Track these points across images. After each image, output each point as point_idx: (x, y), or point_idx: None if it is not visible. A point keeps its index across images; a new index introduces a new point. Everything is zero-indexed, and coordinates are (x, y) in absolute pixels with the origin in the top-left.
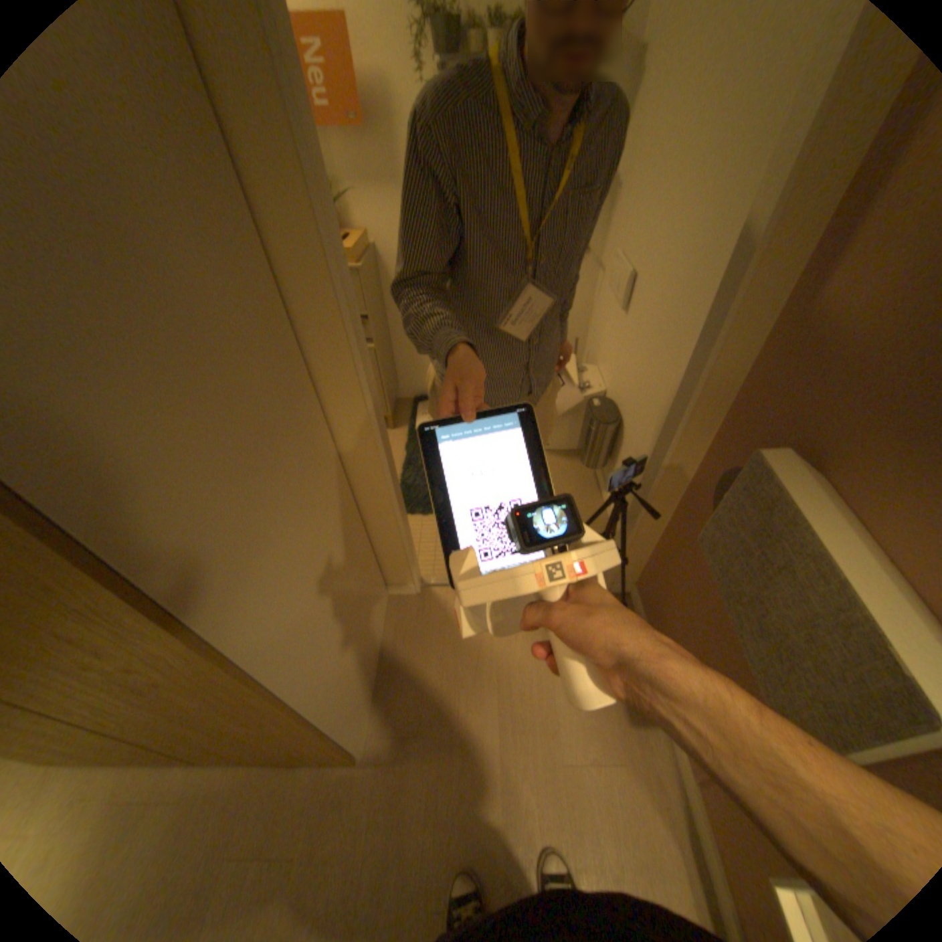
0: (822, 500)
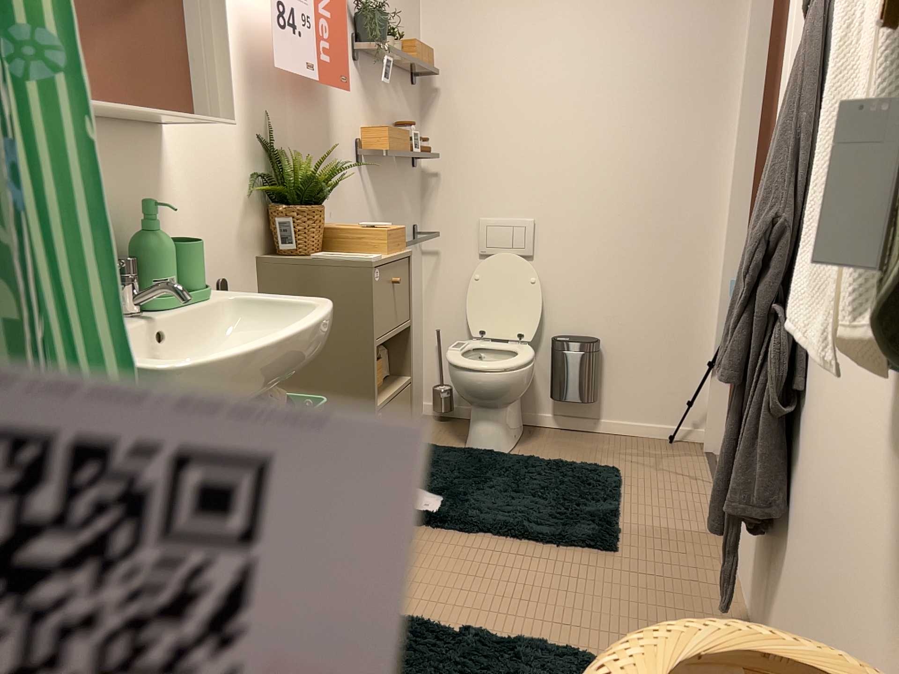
0: None
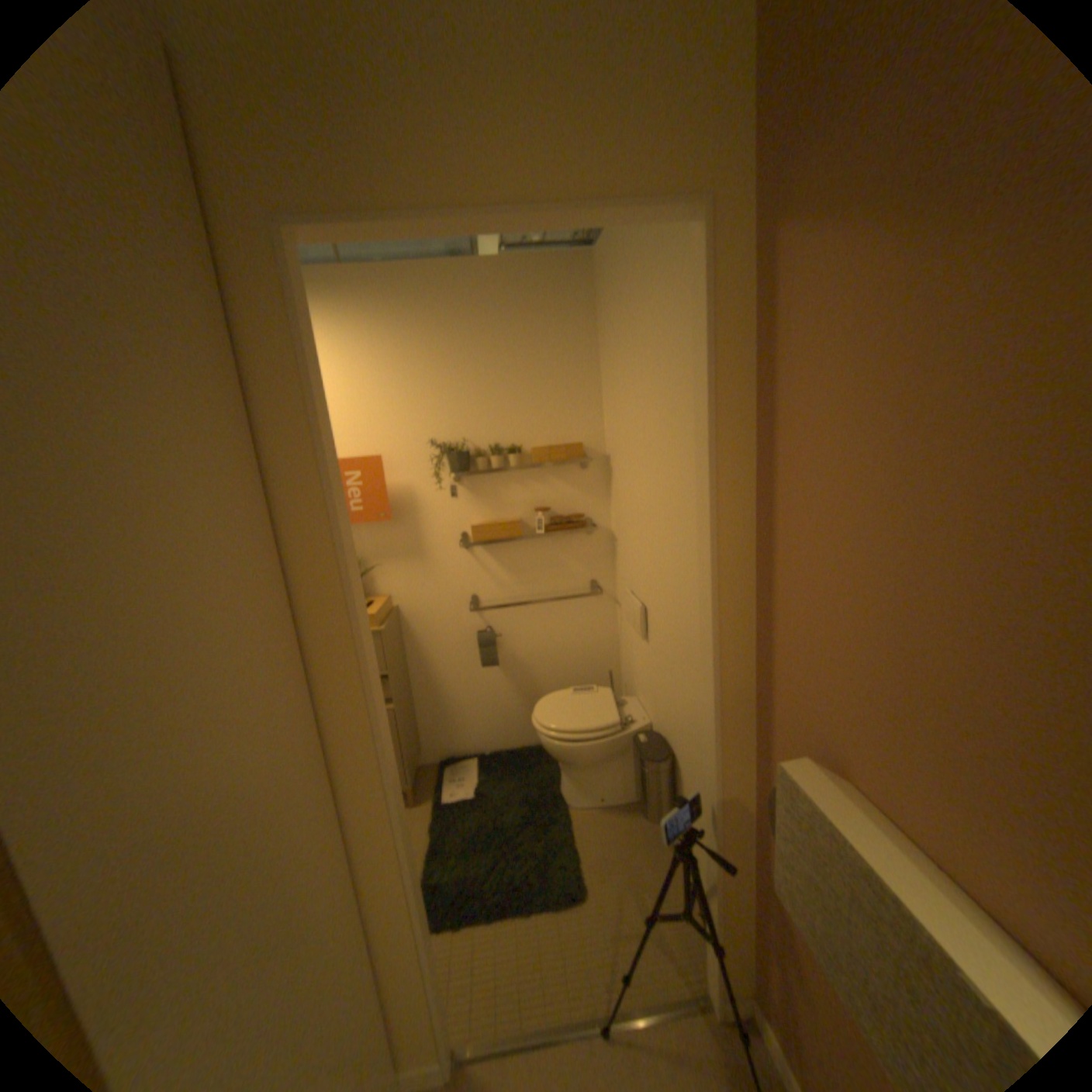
0: (849, 810)
